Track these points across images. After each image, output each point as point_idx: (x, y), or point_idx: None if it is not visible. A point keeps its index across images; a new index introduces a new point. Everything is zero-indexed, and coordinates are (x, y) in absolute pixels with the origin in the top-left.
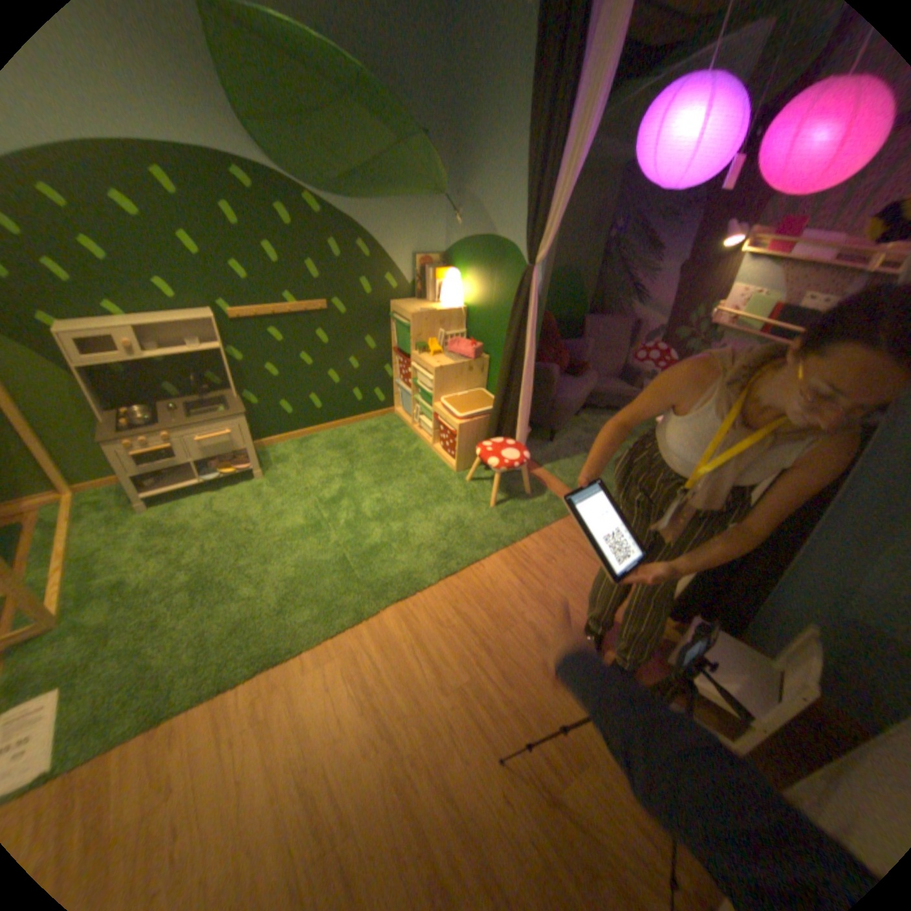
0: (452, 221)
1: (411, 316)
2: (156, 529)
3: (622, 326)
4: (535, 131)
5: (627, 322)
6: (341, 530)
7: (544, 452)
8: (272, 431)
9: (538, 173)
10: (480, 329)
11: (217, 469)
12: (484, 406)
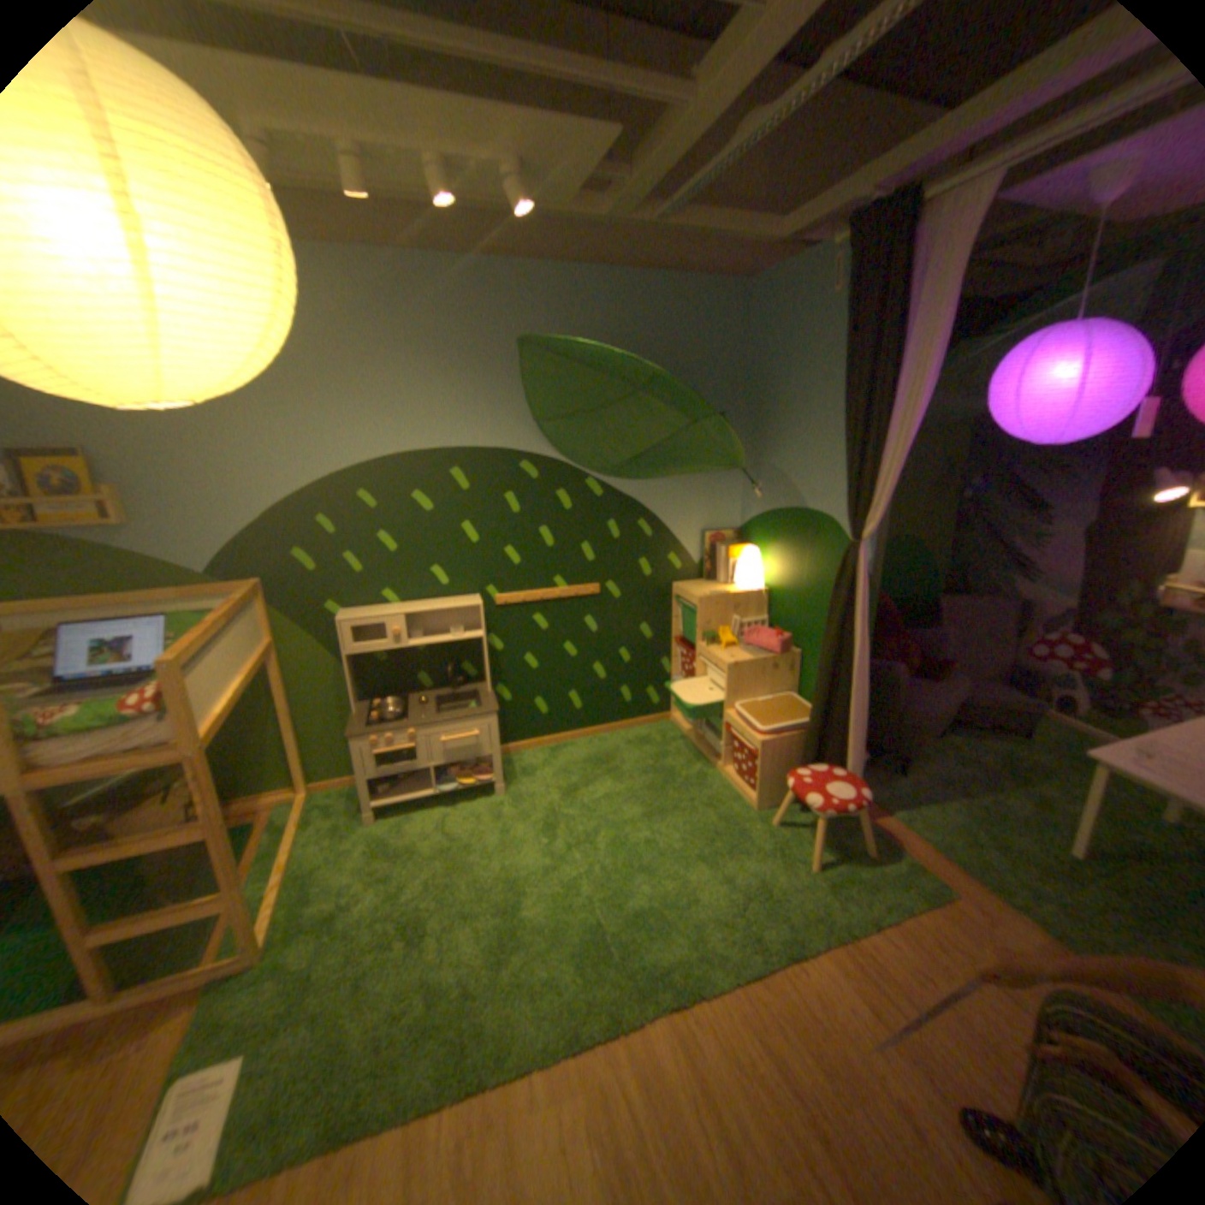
0: (748, 494)
1: (698, 600)
2: (381, 848)
3: (1001, 609)
4: (851, 399)
5: (1007, 603)
6: (597, 880)
7: (895, 791)
8: (521, 734)
9: (858, 439)
10: (788, 615)
11: (457, 778)
12: (797, 716)
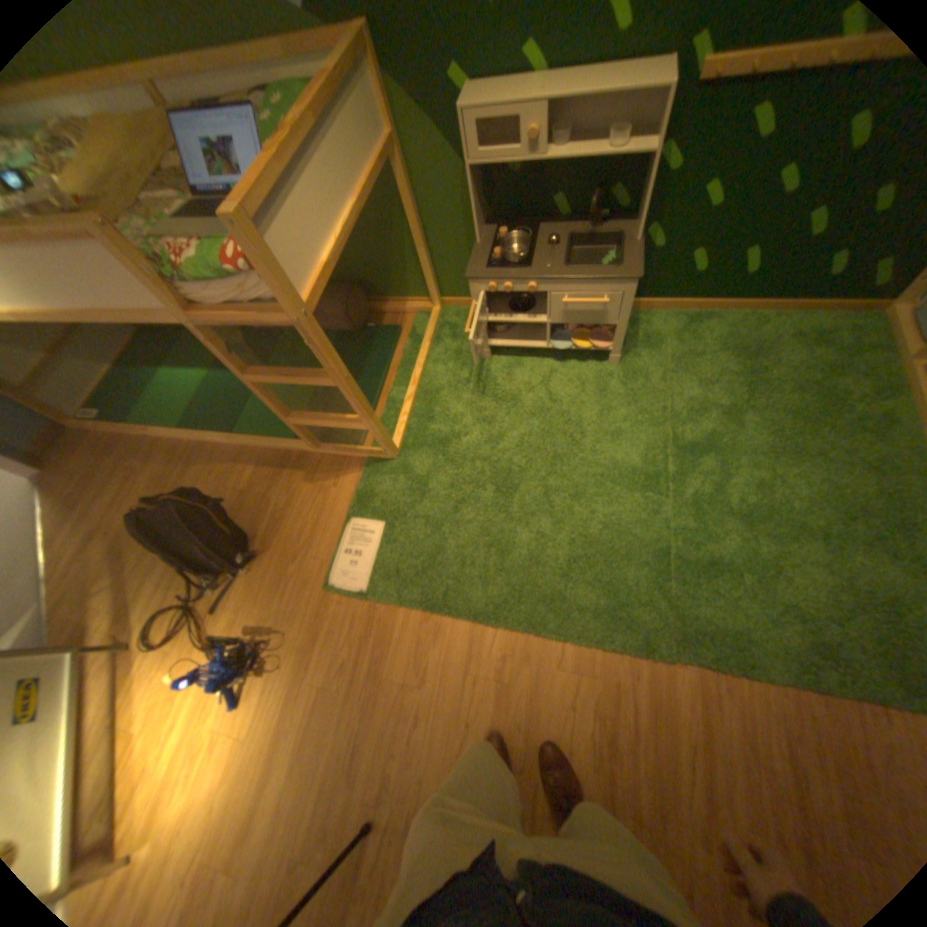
0: None
1: None
2: (491, 386)
3: None
4: None
5: None
6: (683, 505)
7: None
8: (659, 291)
9: None
10: None
11: (571, 337)
12: None
